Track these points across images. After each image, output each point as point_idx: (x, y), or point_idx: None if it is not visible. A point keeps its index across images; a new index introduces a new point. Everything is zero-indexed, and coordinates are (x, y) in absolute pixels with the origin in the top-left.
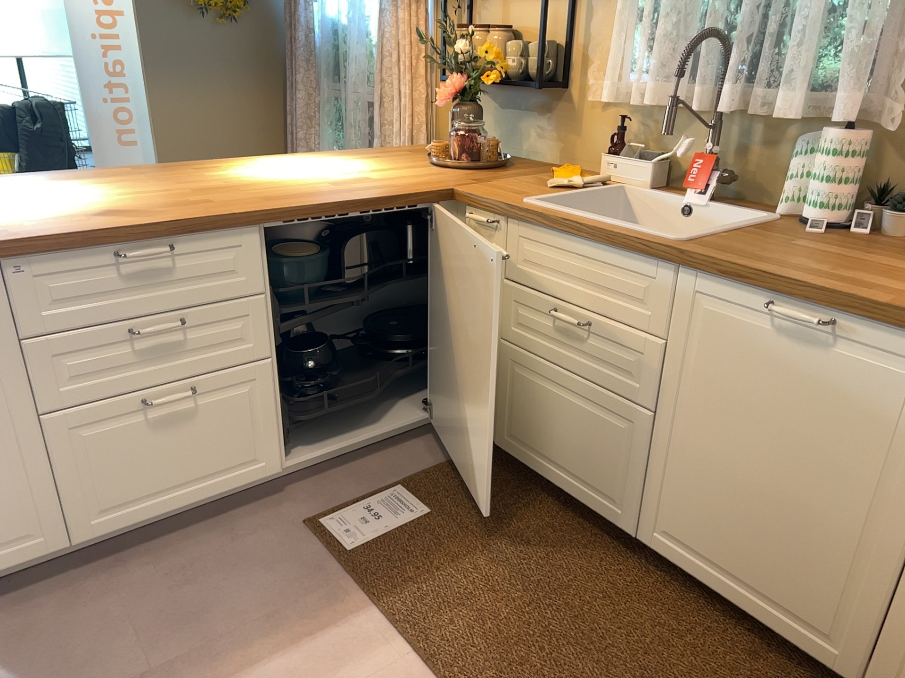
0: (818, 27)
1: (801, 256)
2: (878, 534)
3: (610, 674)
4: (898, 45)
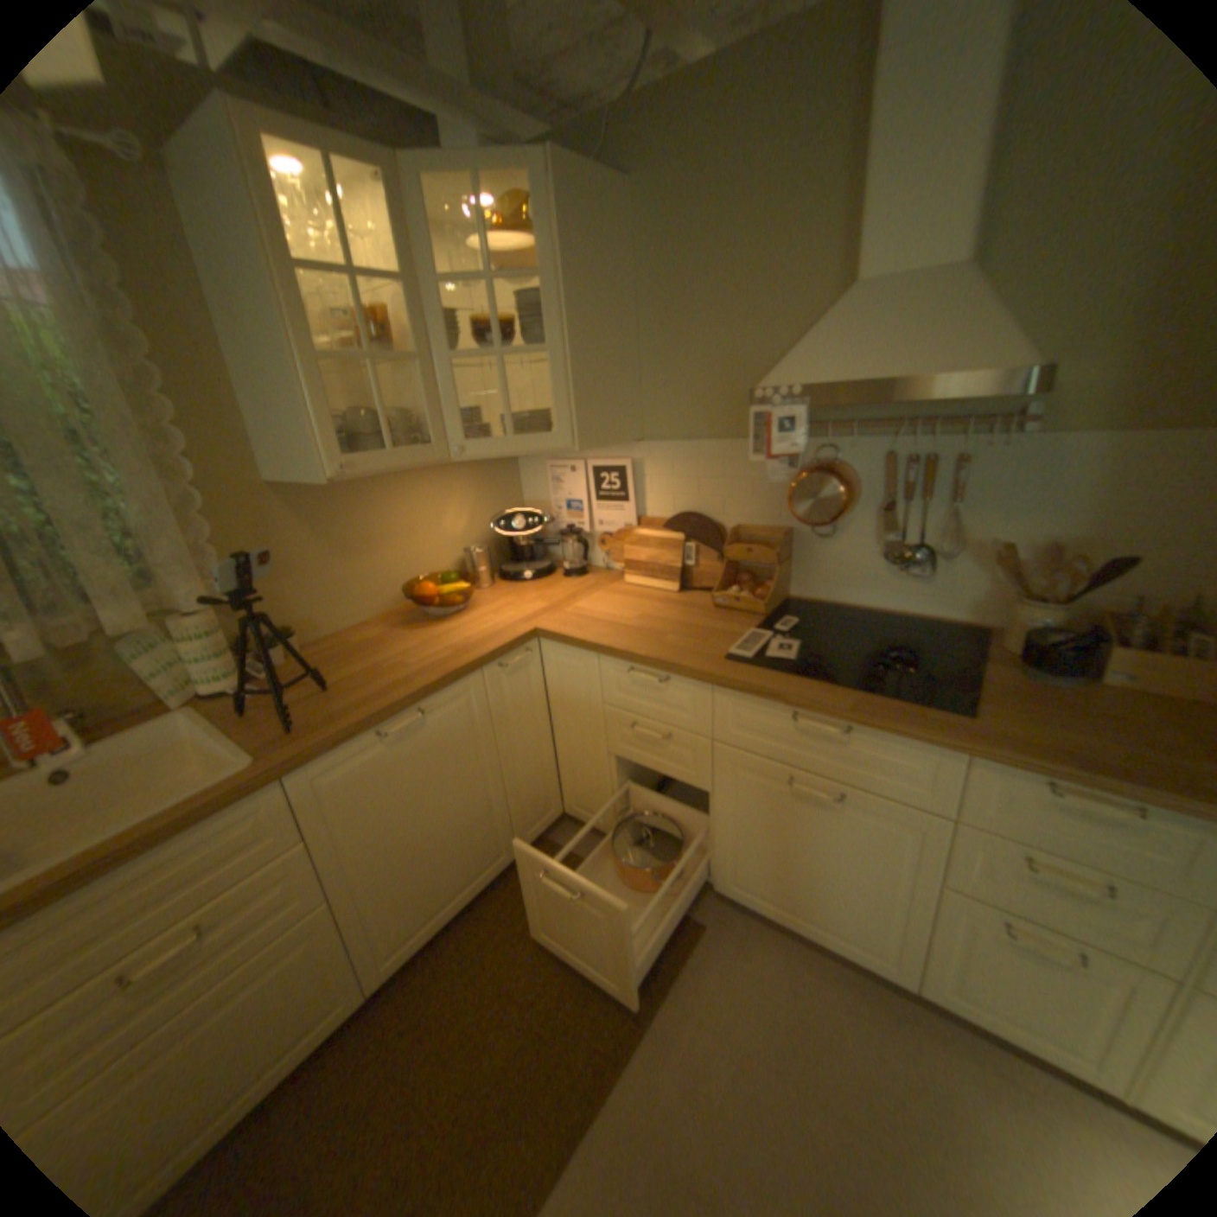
0: (103, 542)
1: (322, 703)
2: (491, 784)
3: (508, 1026)
4: (174, 539)
